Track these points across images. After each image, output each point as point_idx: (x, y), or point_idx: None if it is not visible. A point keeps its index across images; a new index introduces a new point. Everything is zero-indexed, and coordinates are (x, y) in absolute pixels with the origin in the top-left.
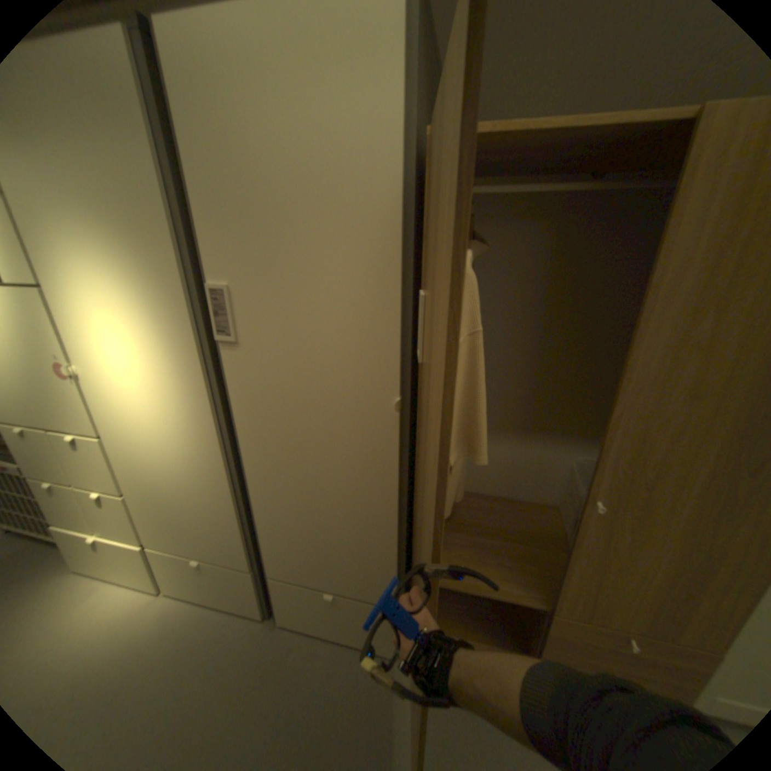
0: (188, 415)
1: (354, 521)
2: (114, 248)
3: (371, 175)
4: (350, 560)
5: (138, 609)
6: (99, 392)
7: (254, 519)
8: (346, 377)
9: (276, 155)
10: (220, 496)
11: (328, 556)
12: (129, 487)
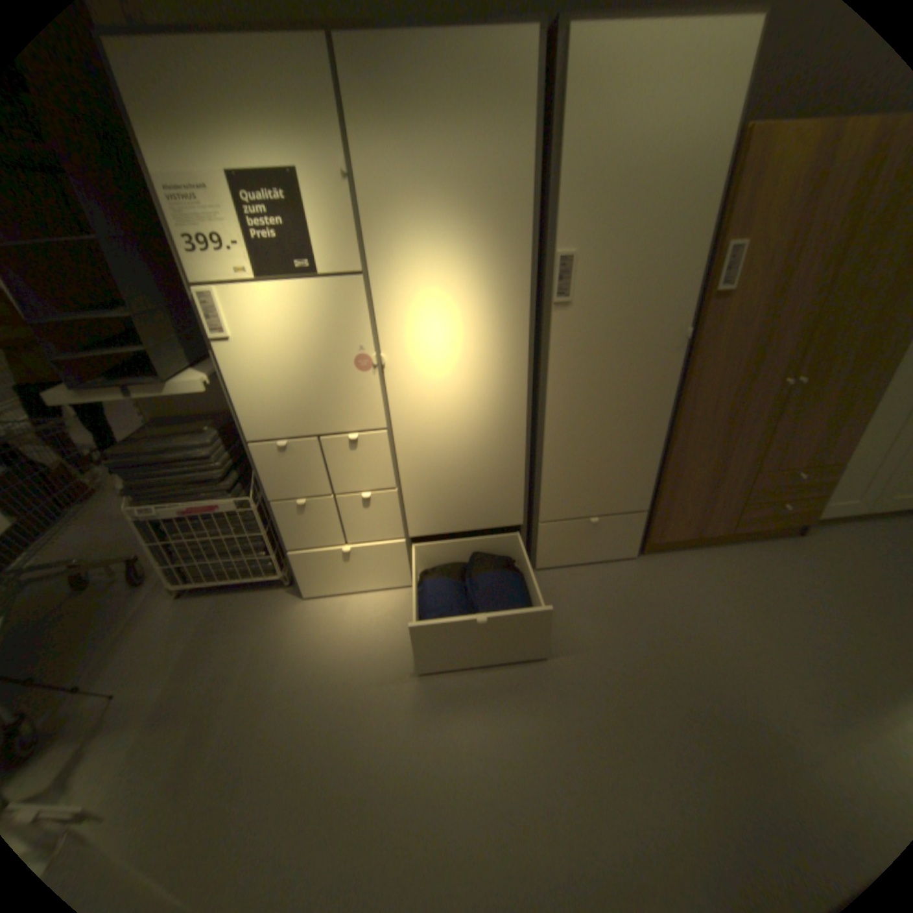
0: (503, 382)
1: (632, 443)
2: (471, 227)
3: (710, 159)
4: (620, 480)
5: (405, 600)
6: (407, 378)
7: (539, 470)
8: (655, 319)
9: (645, 143)
10: (514, 455)
11: (602, 482)
12: (413, 475)
